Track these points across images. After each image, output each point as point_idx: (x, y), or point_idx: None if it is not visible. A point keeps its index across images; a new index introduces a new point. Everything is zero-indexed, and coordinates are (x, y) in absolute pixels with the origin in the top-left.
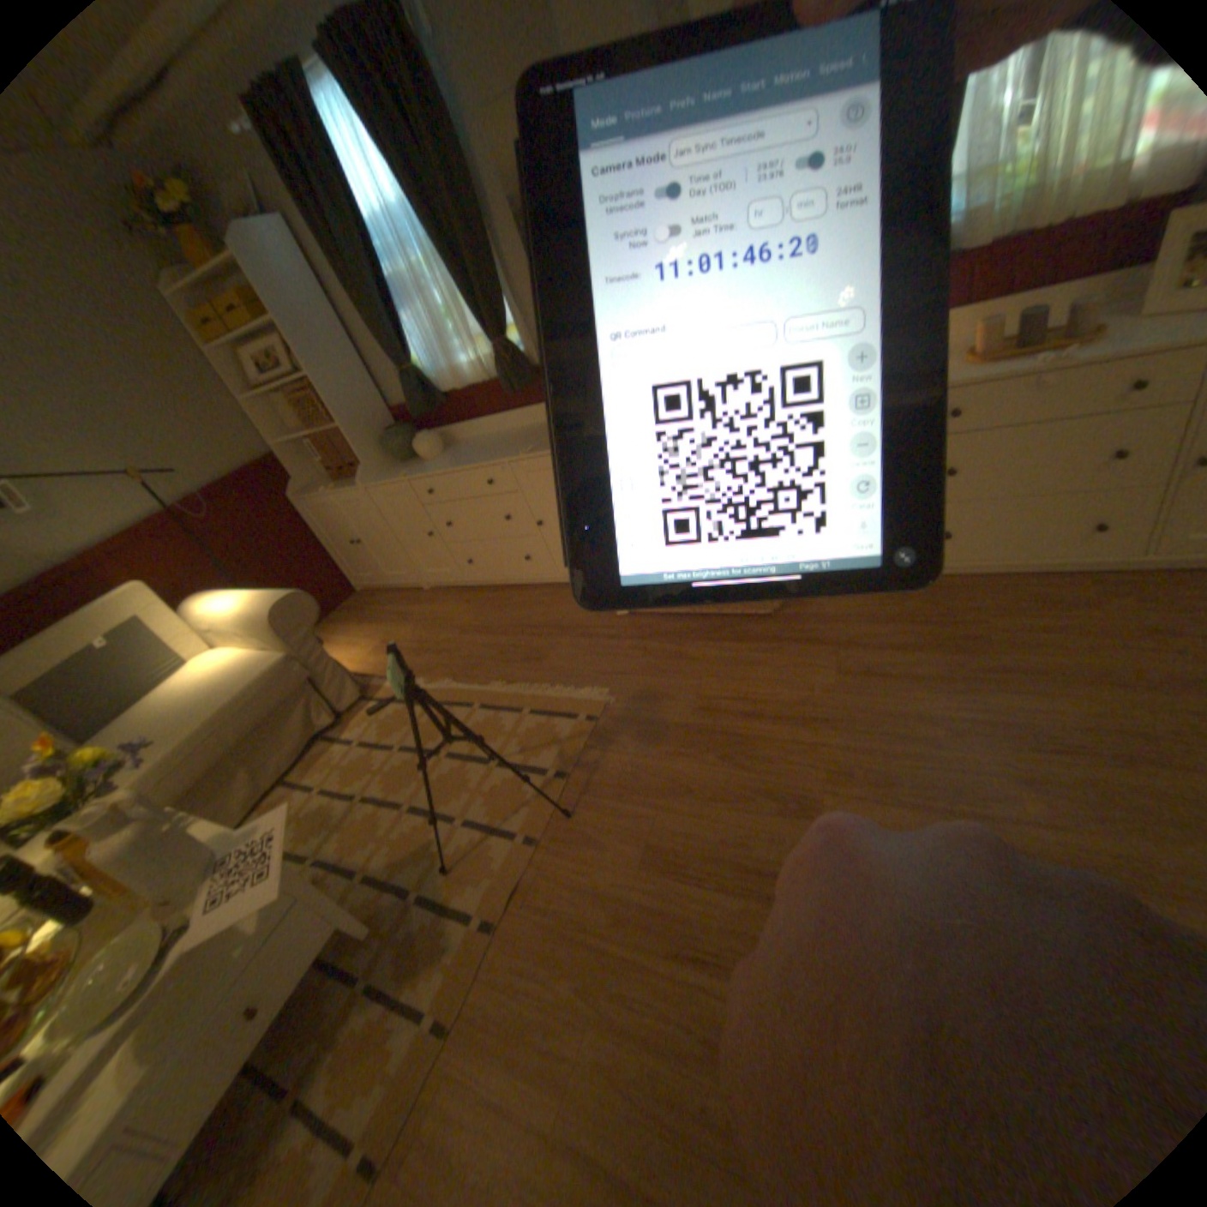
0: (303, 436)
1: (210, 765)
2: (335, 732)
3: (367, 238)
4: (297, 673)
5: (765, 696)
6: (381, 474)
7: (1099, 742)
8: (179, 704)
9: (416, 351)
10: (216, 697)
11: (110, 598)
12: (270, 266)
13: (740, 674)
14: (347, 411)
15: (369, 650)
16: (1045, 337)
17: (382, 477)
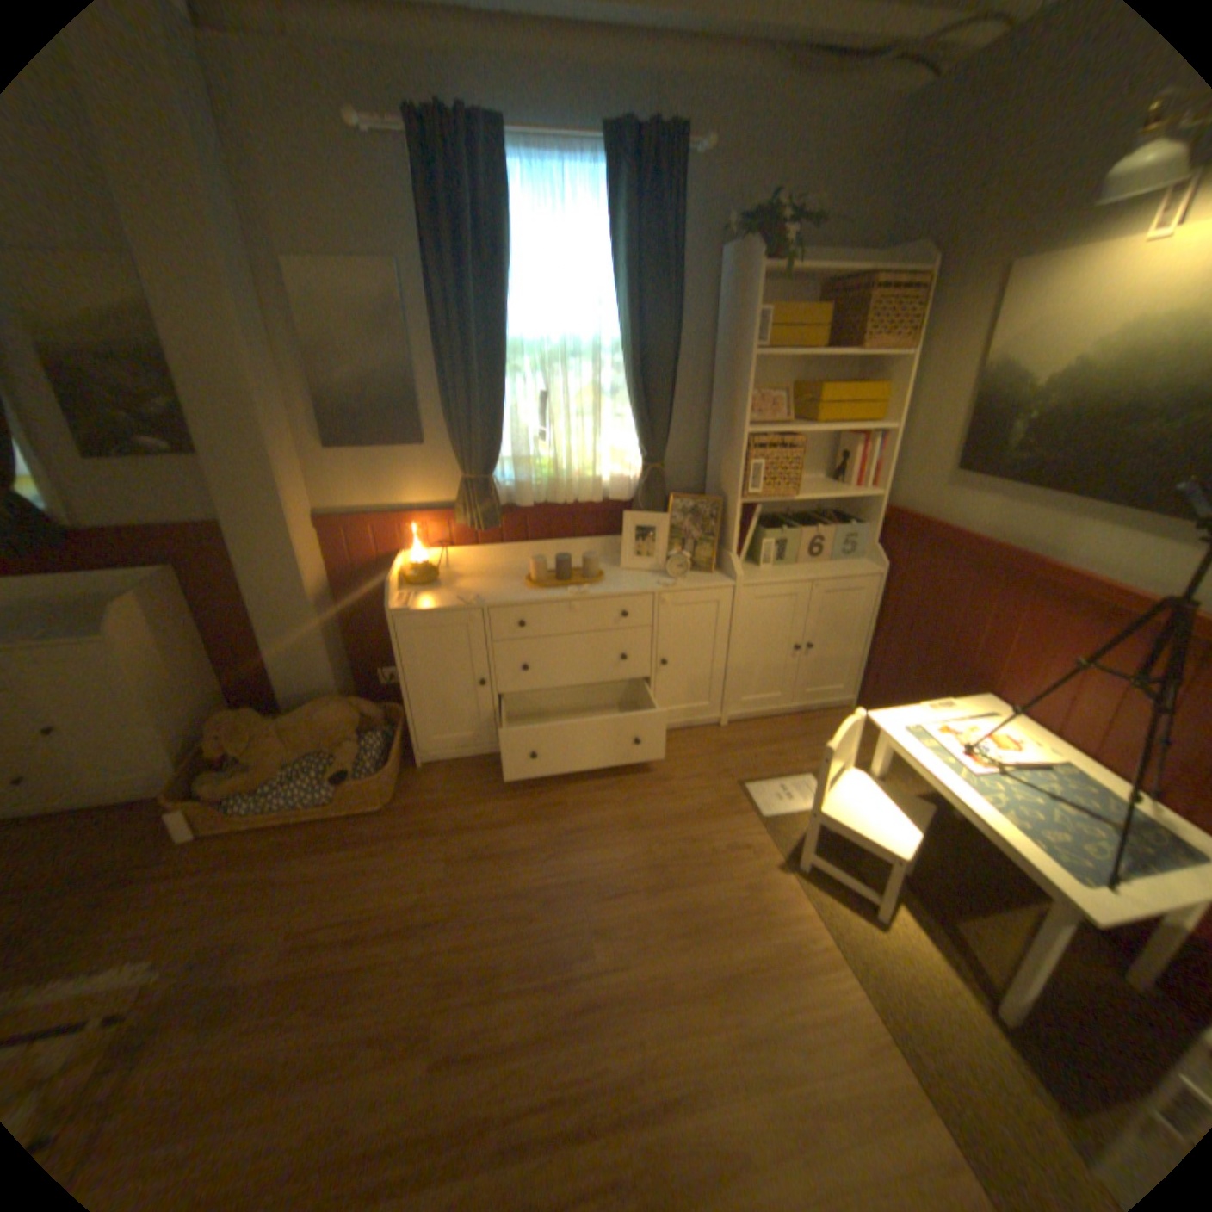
0: None
1: None
2: None
3: None
4: None
5: (372, 915)
6: None
7: (637, 882)
8: None
9: None
10: None
11: None
12: None
13: (344, 894)
14: None
15: None
16: (572, 577)
17: None
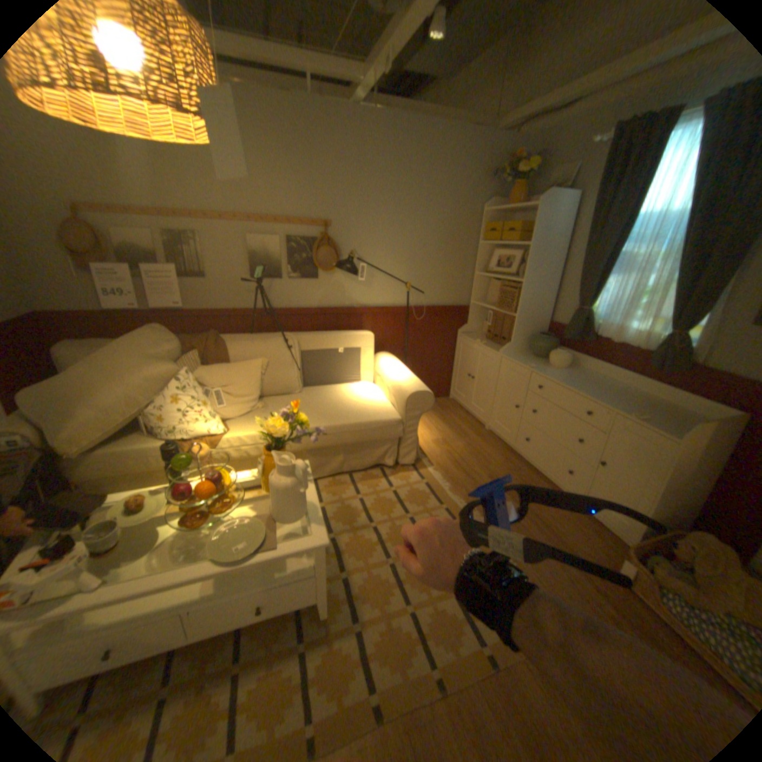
0: (491, 310)
1: (333, 446)
2: (387, 474)
3: (630, 227)
4: (397, 433)
5: None
6: (517, 357)
7: None
8: (344, 405)
9: (601, 304)
10: (359, 417)
11: (358, 338)
12: (552, 219)
13: None
14: (527, 313)
15: (432, 440)
16: None
17: (516, 359)
